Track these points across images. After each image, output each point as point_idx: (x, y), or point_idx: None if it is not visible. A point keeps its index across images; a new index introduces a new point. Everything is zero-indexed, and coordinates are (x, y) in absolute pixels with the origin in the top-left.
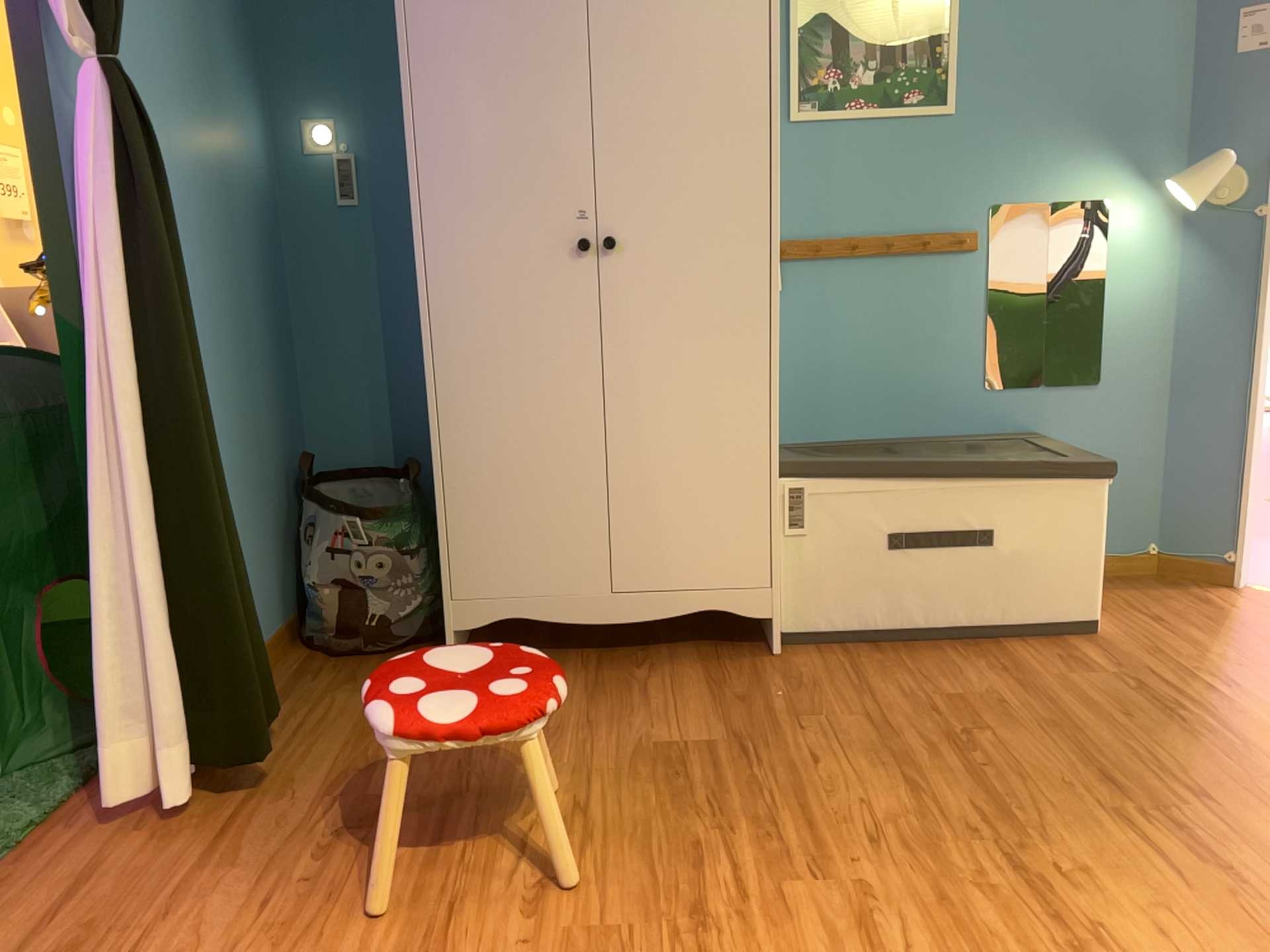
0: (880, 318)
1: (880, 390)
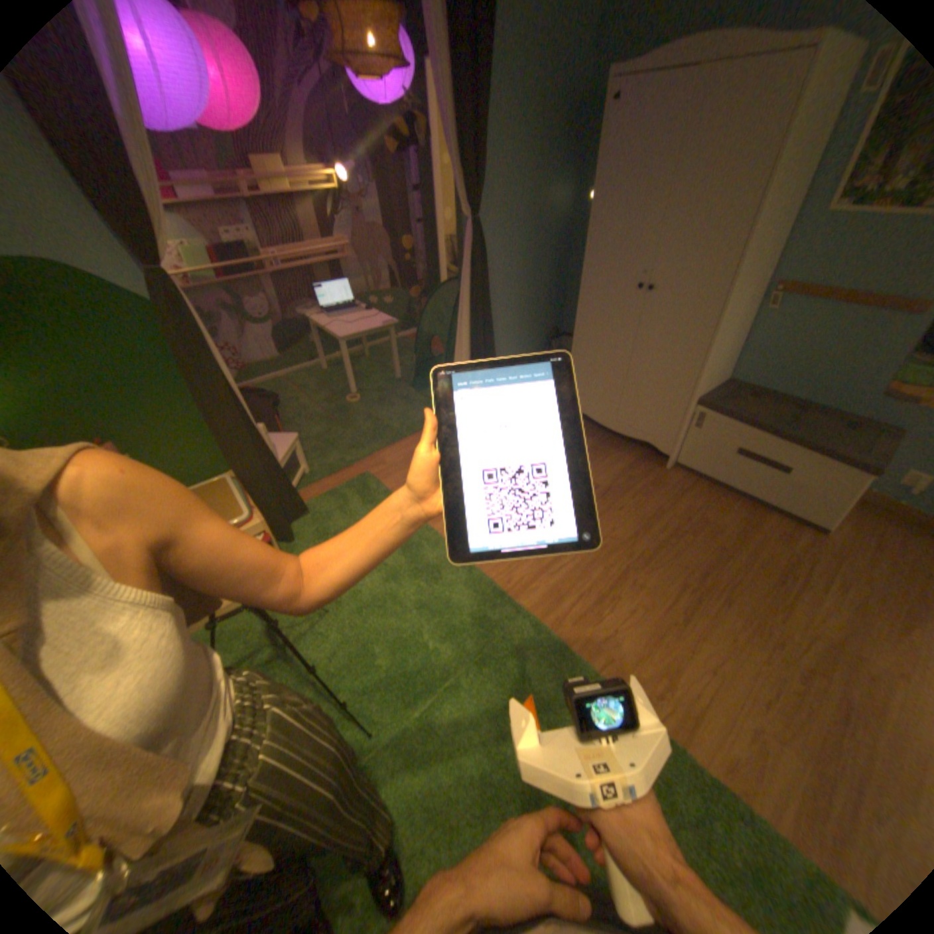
0: (833, 338)
1: (813, 375)
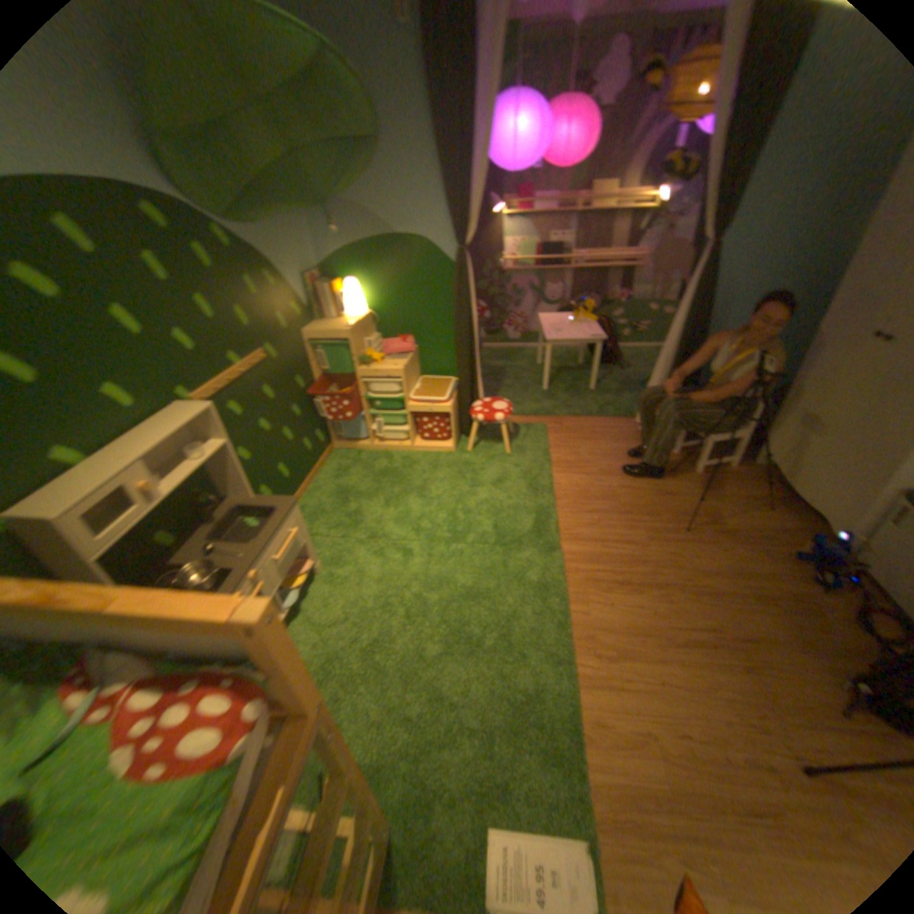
0: None
1: None
